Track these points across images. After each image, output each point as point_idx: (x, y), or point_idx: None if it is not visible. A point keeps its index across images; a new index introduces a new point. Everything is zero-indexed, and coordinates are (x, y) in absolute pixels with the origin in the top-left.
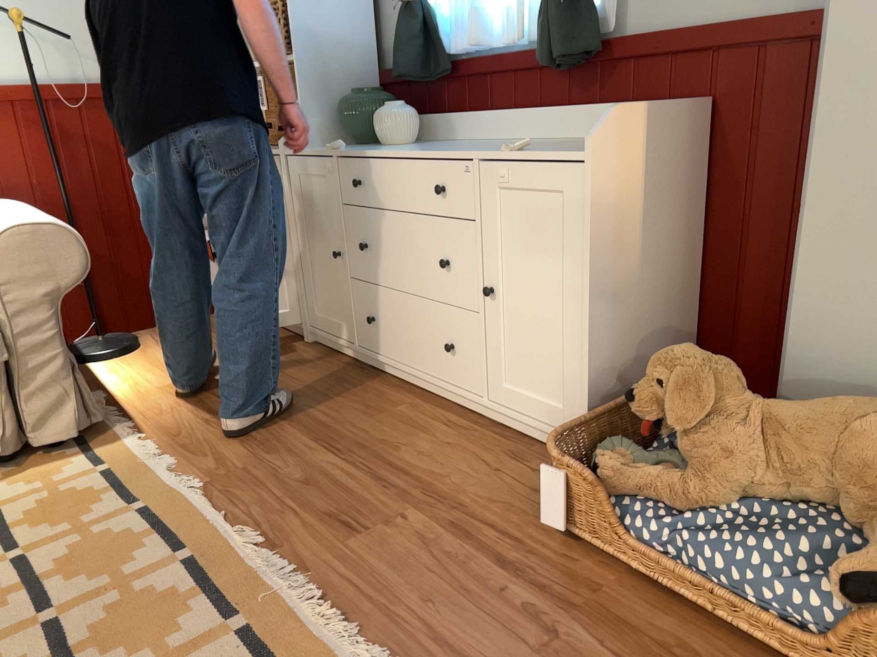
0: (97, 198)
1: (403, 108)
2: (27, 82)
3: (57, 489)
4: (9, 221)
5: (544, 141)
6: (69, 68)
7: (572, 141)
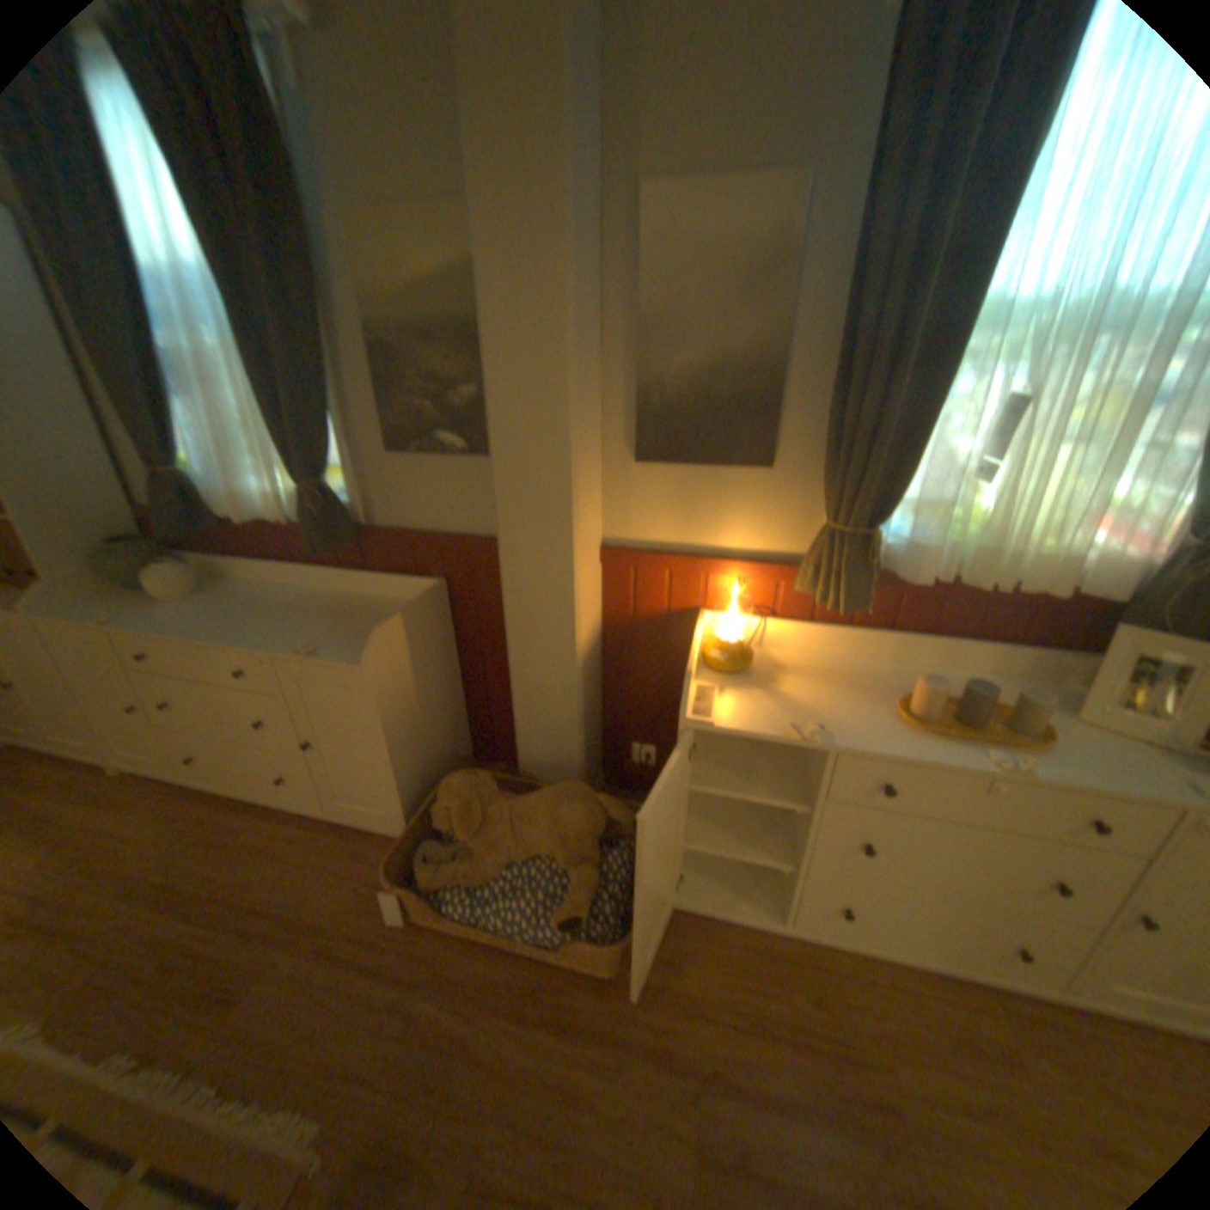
0: None
1: (173, 568)
2: None
3: None
4: None
5: (325, 597)
6: None
7: (349, 599)
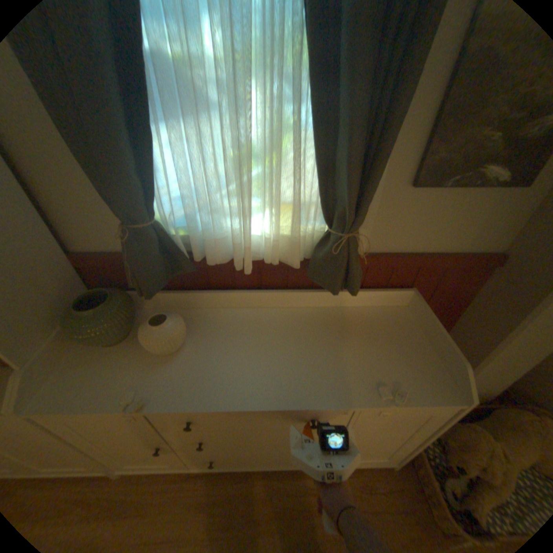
0: None
1: (176, 320)
2: None
3: None
4: None
5: (310, 314)
6: None
7: (333, 313)
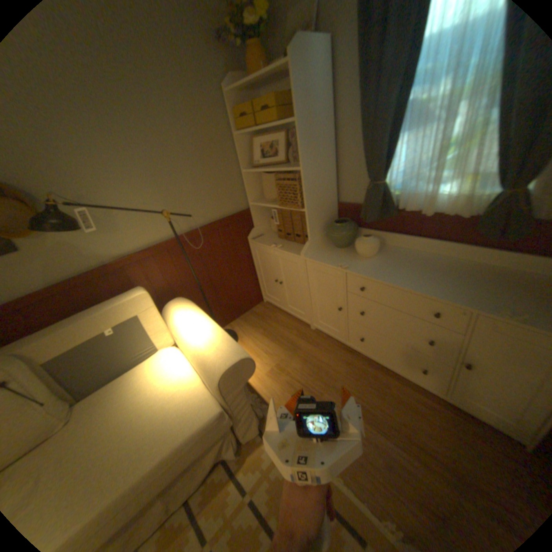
0: (206, 276)
1: (376, 238)
2: (170, 234)
3: (270, 479)
4: (211, 352)
5: (474, 265)
6: (186, 221)
7: (498, 270)
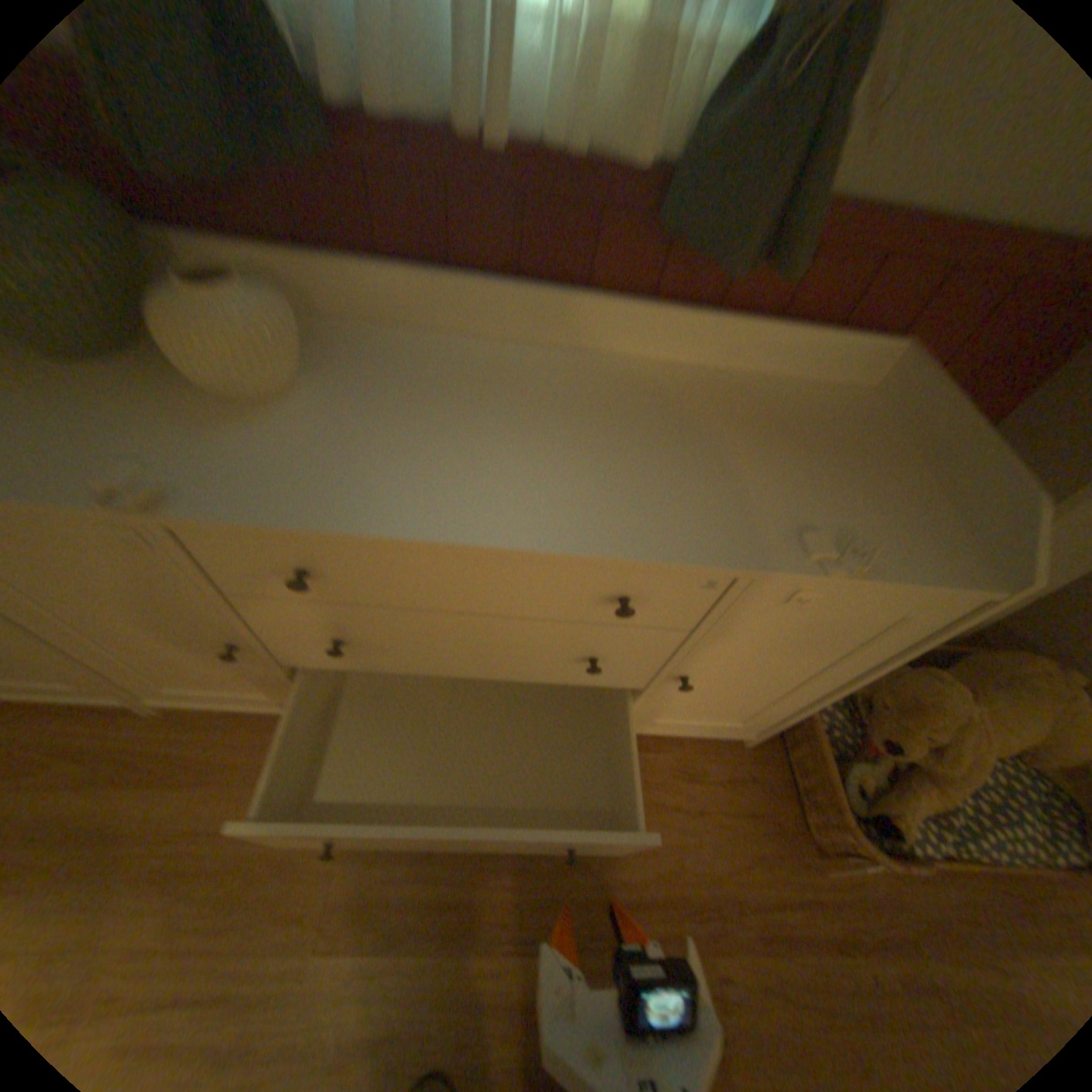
0: None
1: (269, 293)
2: None
3: None
4: None
5: (640, 373)
6: None
7: (697, 378)
